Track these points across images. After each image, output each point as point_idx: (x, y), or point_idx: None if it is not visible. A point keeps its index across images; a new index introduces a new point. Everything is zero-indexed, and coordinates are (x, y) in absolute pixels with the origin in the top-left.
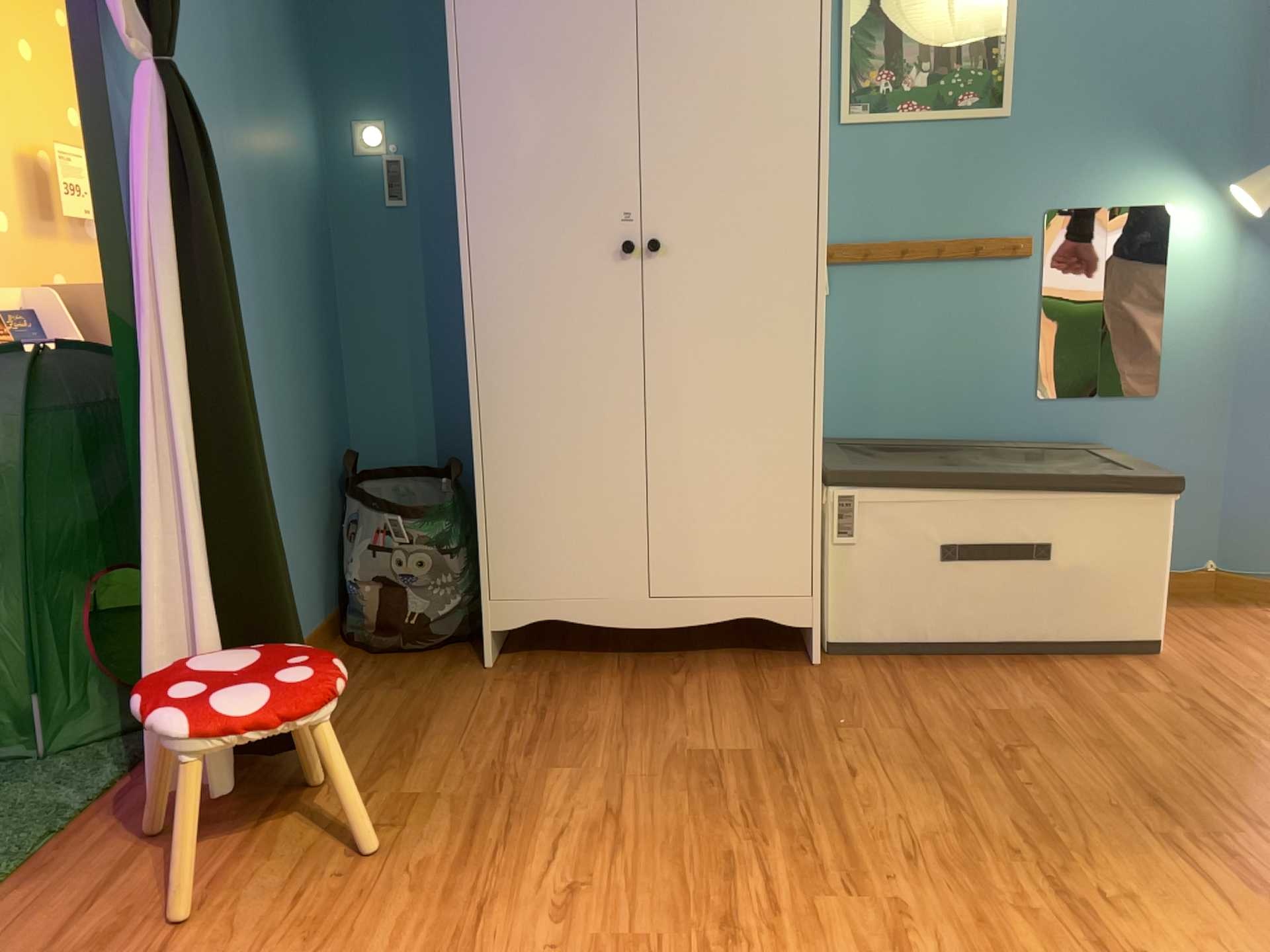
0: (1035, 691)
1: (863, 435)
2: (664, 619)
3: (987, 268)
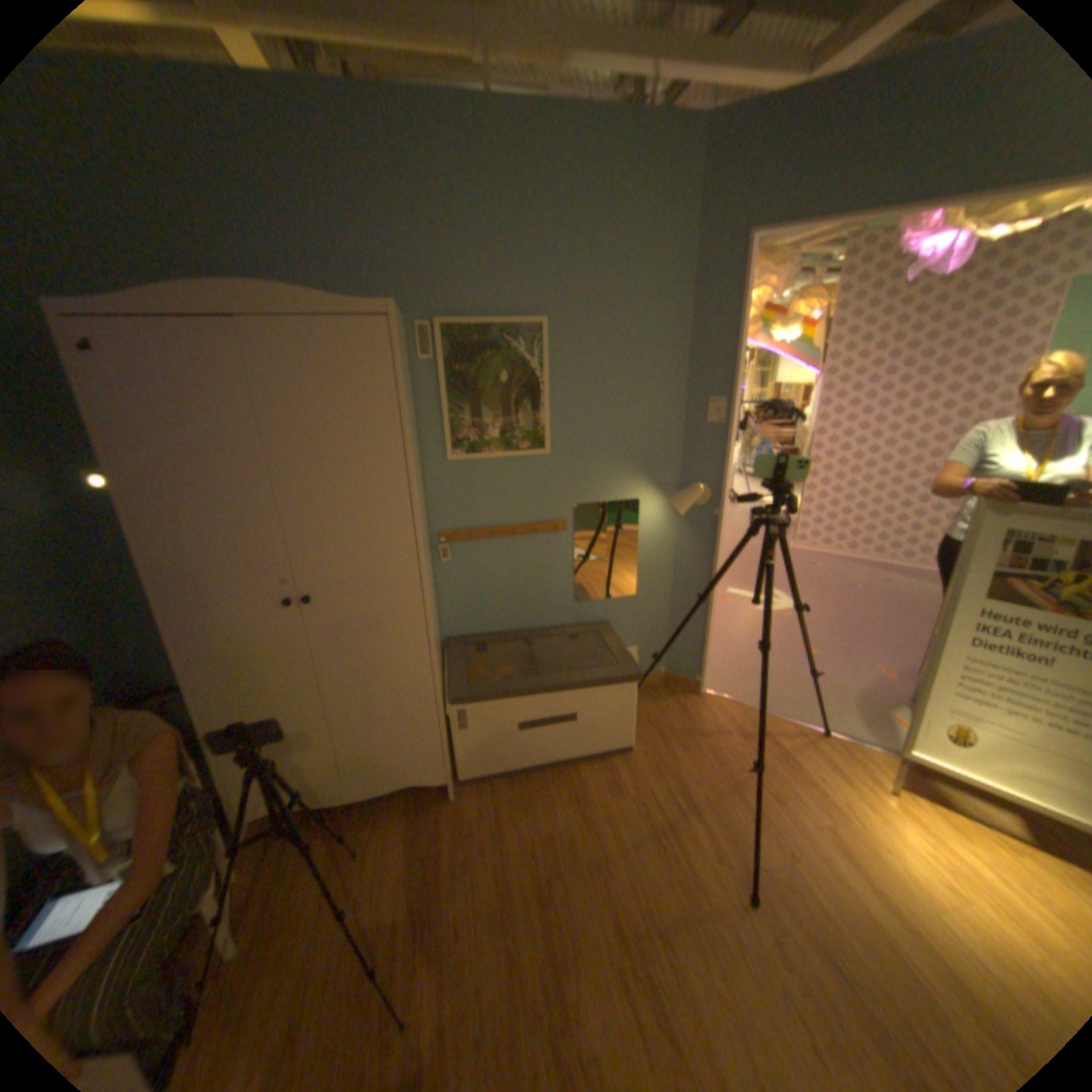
0: (567, 808)
1: (479, 633)
2: (355, 798)
3: (542, 539)
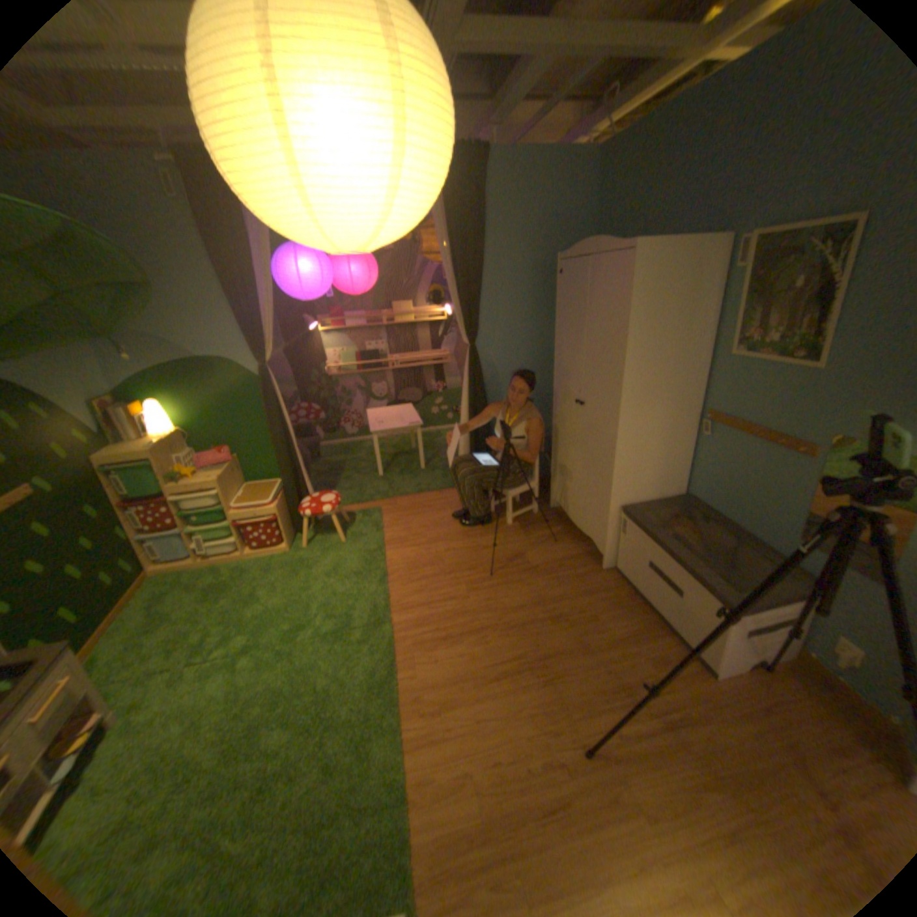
0: (626, 632)
1: (712, 508)
2: (576, 525)
3: (789, 455)
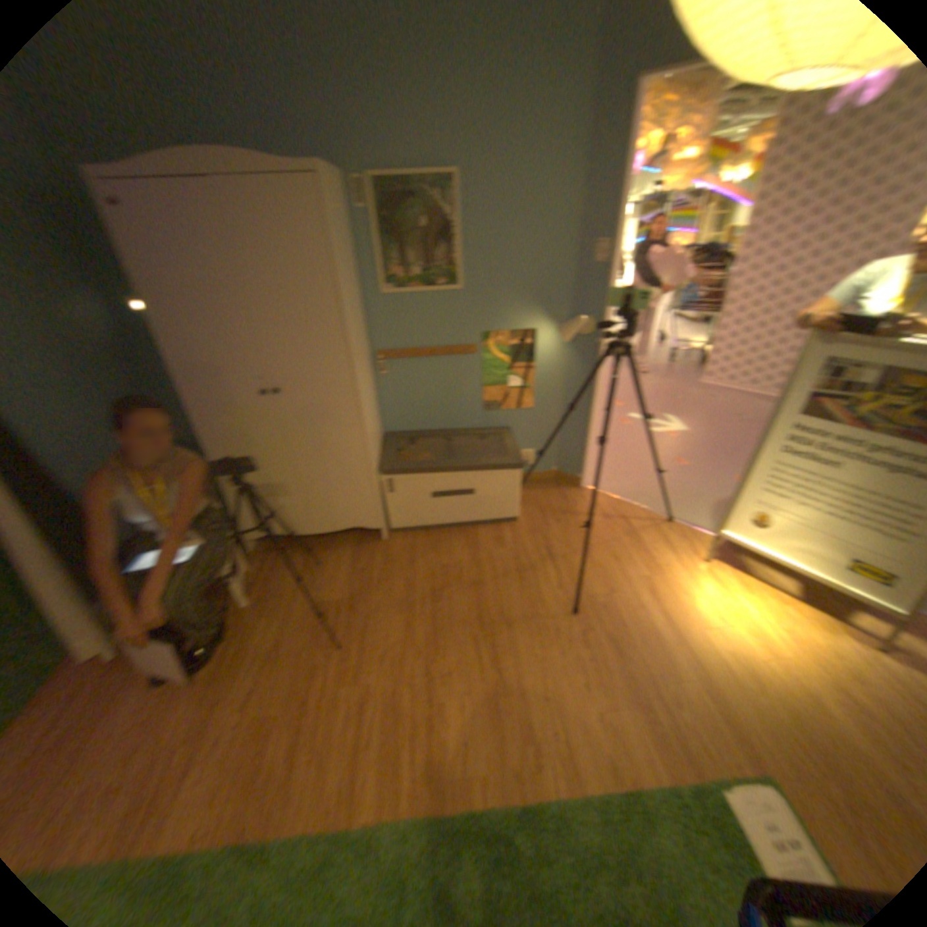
0: (463, 550)
1: (412, 430)
2: (322, 531)
3: (458, 359)
